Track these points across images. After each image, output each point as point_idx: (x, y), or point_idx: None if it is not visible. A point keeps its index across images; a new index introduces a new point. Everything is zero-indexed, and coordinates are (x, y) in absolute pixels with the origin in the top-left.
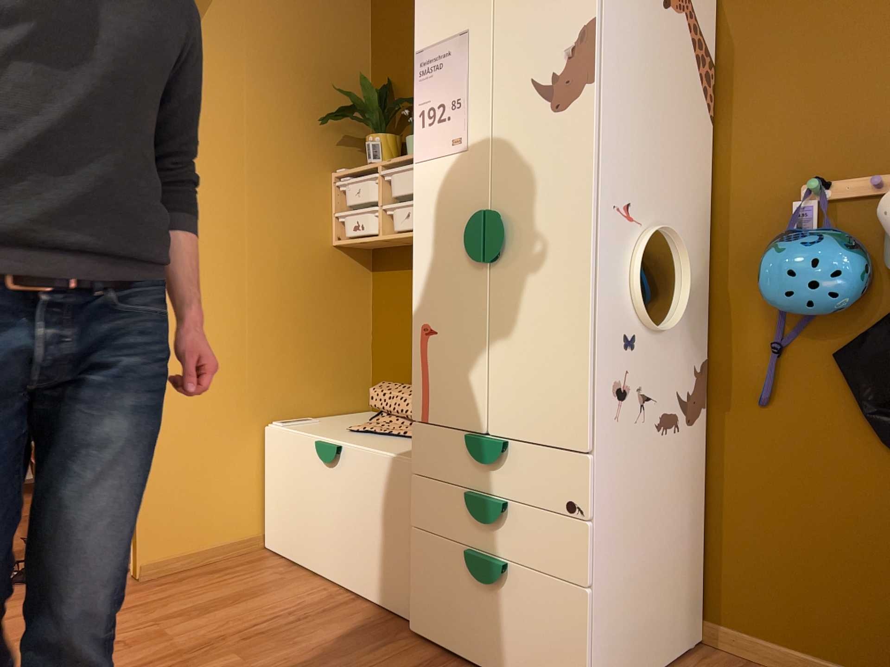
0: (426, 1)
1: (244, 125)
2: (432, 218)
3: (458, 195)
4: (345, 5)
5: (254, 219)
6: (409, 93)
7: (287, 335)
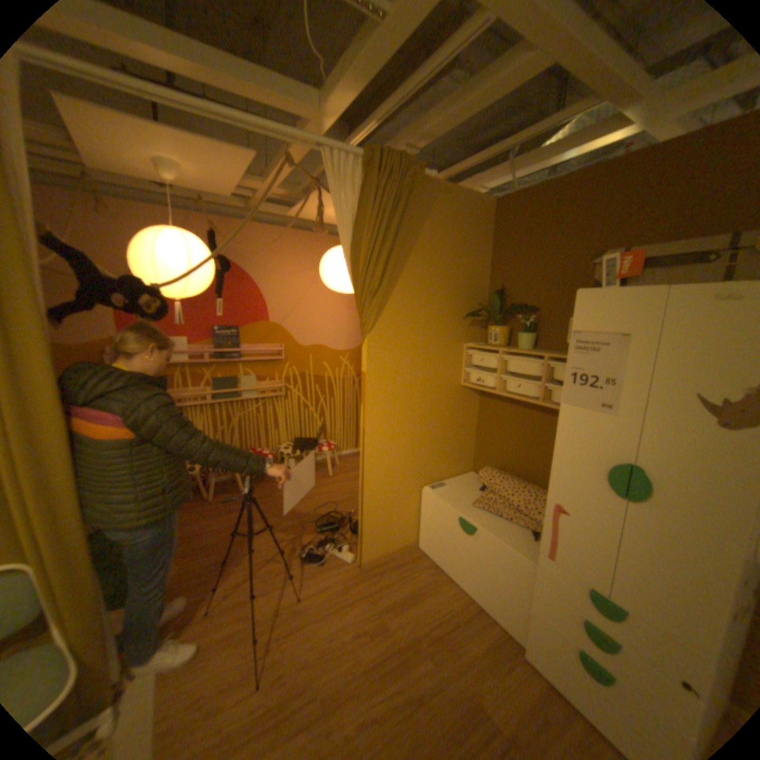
0: (586, 297)
1: (421, 326)
2: (574, 444)
3: (602, 441)
4: (478, 238)
5: (423, 379)
6: (517, 297)
7: (435, 439)
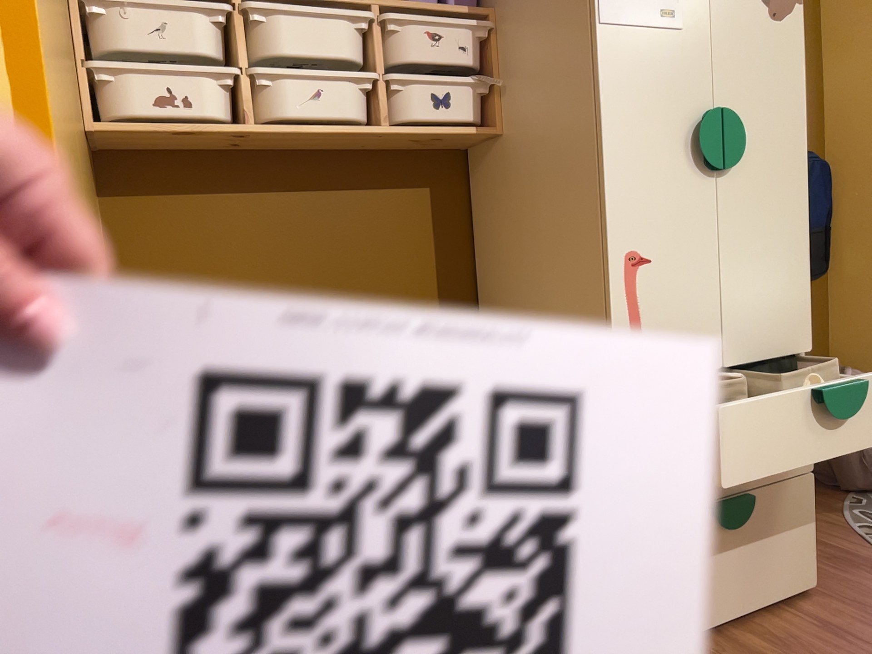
0: None
1: None
2: (634, 108)
3: (673, 85)
4: None
5: None
6: None
7: None
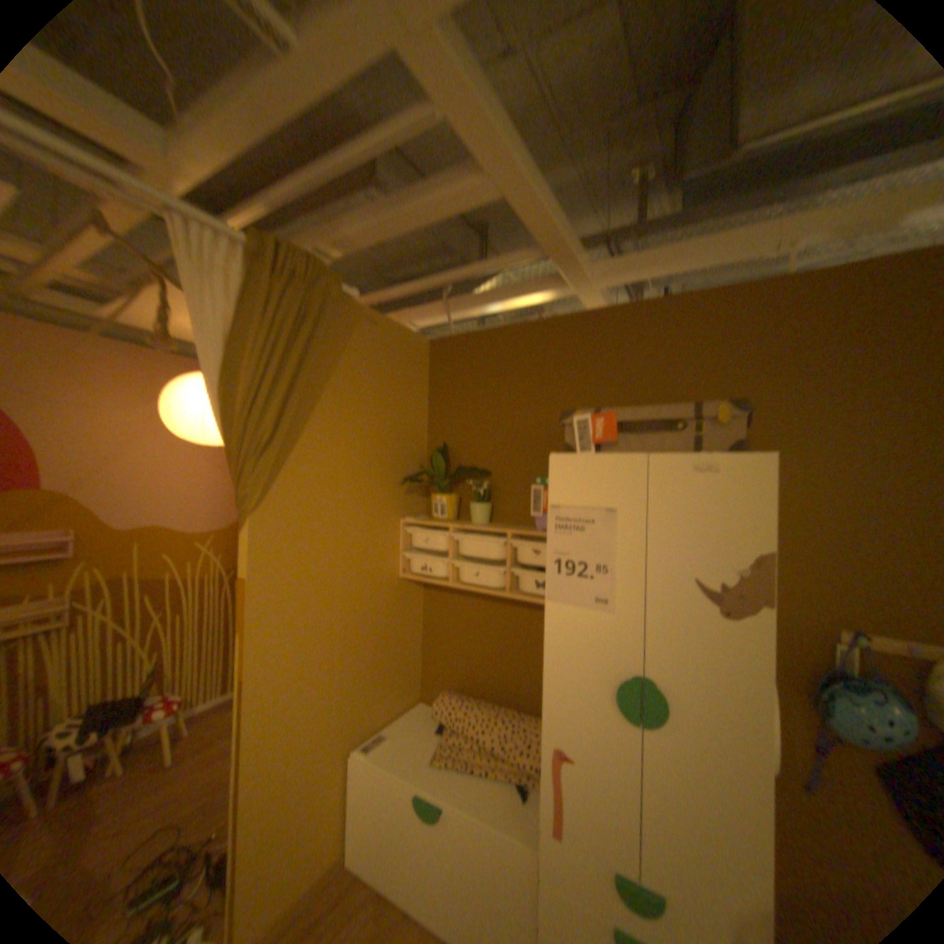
0: (561, 464)
1: (341, 498)
2: (568, 657)
3: (602, 650)
4: (412, 384)
5: (345, 577)
6: (465, 459)
7: (366, 668)
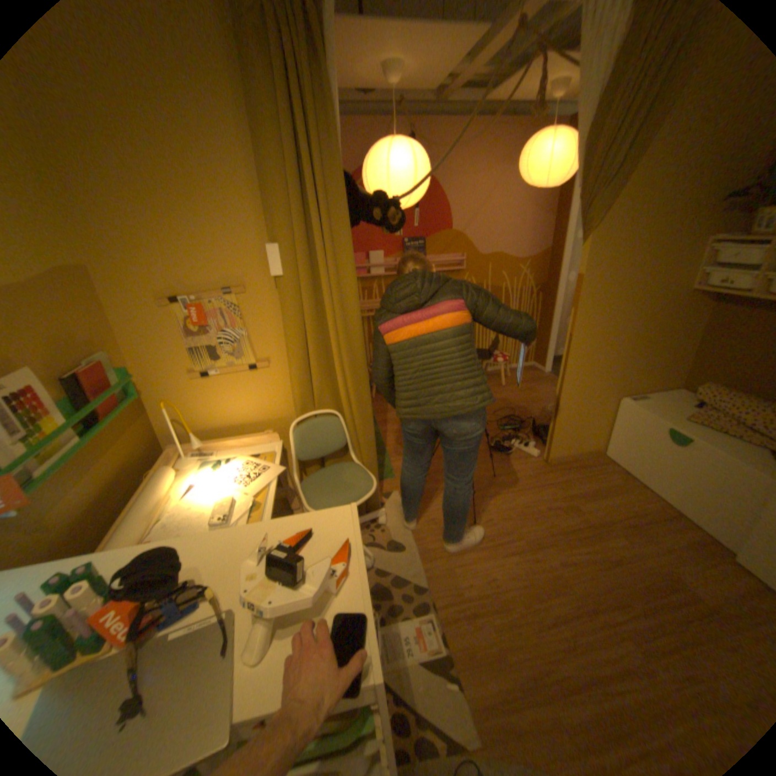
0: None
1: (657, 217)
2: None
3: None
4: None
5: (646, 281)
6: None
7: (646, 350)
